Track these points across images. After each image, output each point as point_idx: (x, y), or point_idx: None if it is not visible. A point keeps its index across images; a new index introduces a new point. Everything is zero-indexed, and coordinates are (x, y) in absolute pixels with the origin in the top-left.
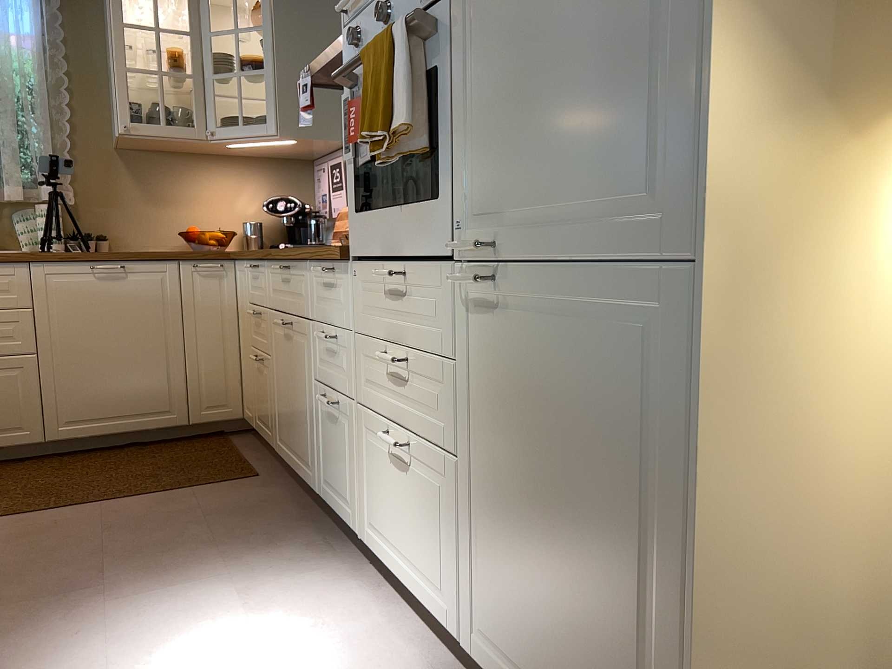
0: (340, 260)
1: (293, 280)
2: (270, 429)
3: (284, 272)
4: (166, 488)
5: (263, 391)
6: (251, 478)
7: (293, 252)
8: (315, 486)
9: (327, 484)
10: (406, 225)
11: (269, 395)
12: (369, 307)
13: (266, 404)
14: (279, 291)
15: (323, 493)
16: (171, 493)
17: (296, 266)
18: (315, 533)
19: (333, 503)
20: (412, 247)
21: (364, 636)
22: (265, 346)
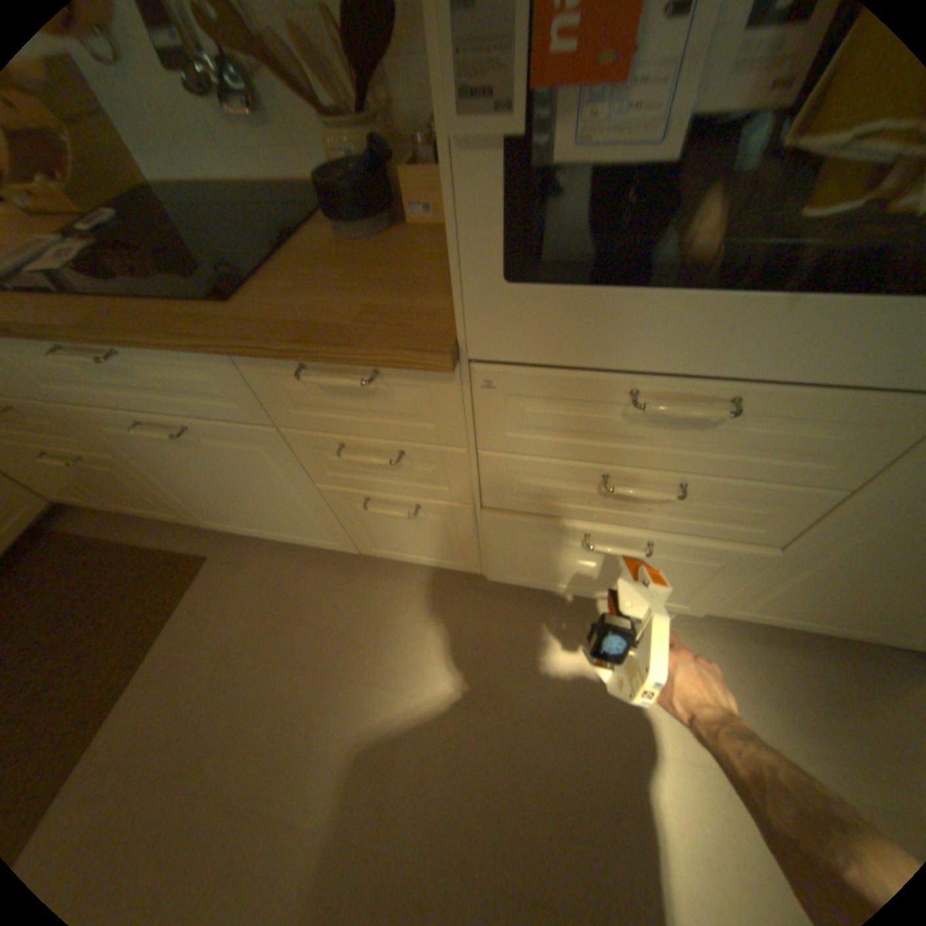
0: (436, 368)
1: (147, 368)
2: (166, 511)
3: (97, 359)
4: (131, 661)
5: (109, 483)
6: (200, 566)
7: (151, 336)
8: (348, 548)
9: (385, 548)
10: (789, 326)
11: (138, 487)
12: (537, 425)
13: (135, 494)
14: (81, 380)
15: (373, 552)
16: (147, 661)
17: (151, 351)
18: (381, 578)
19: (404, 557)
20: (796, 364)
21: (579, 640)
22: (74, 443)
